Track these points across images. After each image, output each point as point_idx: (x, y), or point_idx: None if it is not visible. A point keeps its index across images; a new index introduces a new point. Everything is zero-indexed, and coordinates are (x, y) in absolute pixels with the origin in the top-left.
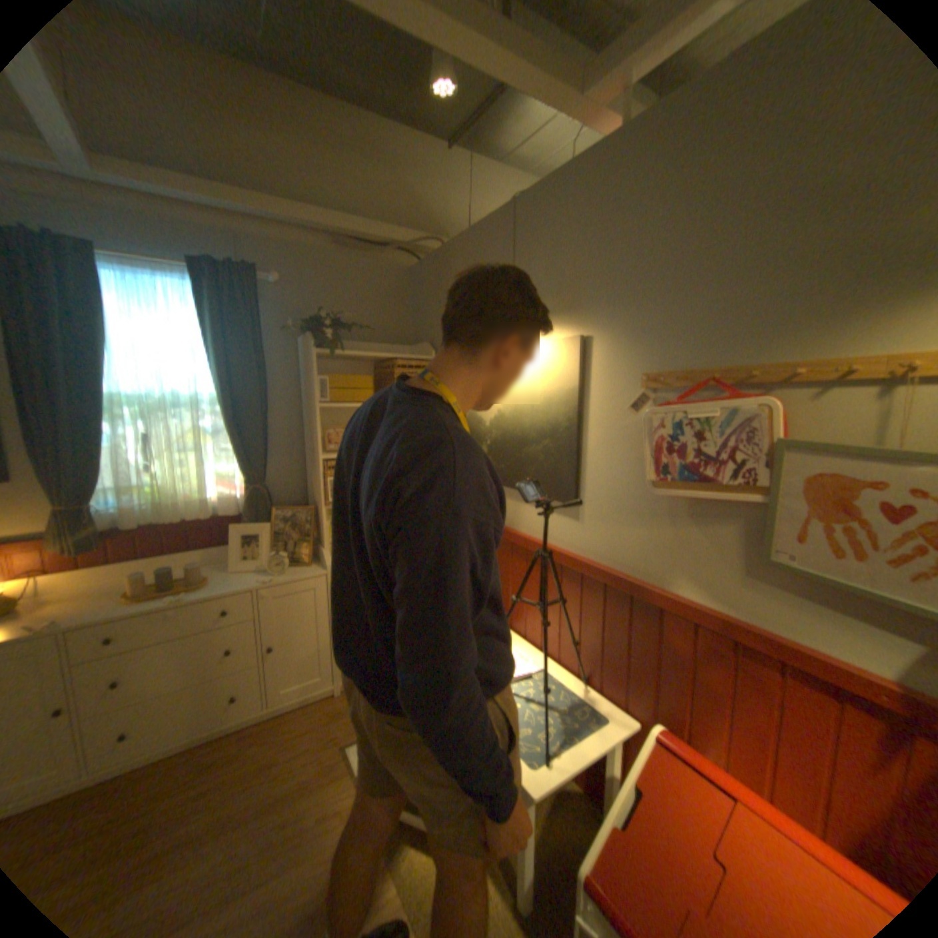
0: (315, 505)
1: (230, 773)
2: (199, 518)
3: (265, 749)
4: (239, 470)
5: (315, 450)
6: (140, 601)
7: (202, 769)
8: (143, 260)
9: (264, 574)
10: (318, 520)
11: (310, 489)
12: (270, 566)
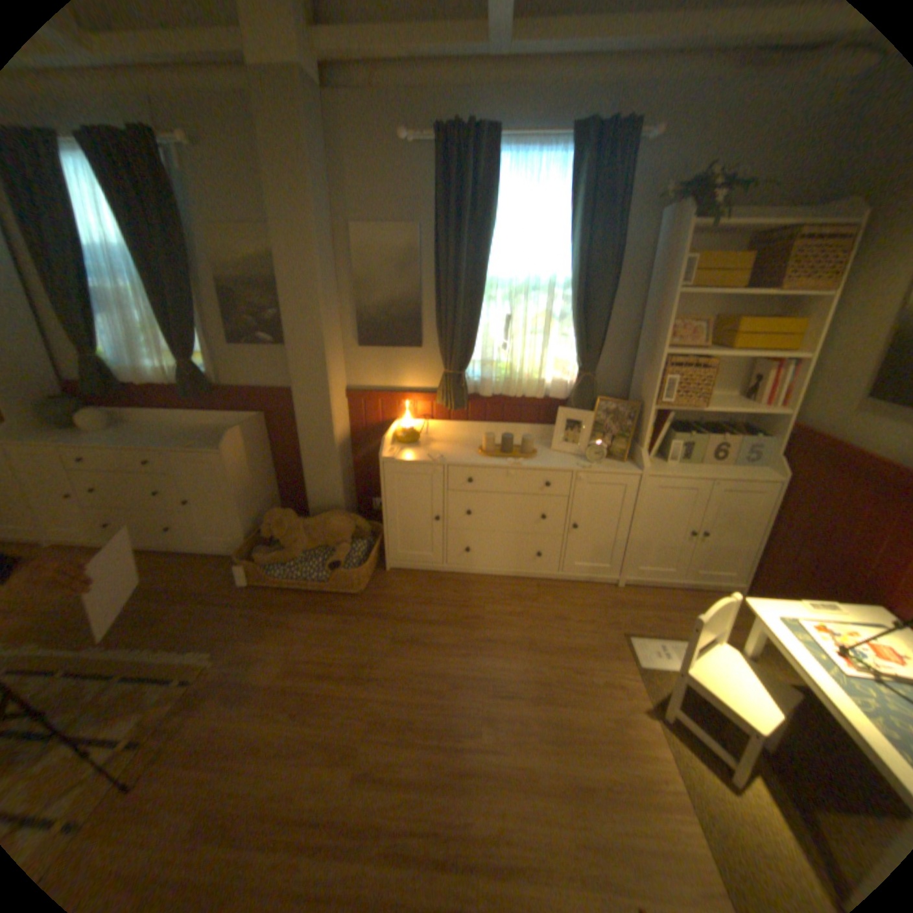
0: (639, 402)
1: (532, 609)
2: (534, 396)
3: (558, 603)
4: (576, 356)
5: (659, 342)
6: (491, 456)
7: (512, 595)
8: (536, 133)
9: (581, 458)
10: (641, 417)
11: (636, 384)
12: (587, 452)
